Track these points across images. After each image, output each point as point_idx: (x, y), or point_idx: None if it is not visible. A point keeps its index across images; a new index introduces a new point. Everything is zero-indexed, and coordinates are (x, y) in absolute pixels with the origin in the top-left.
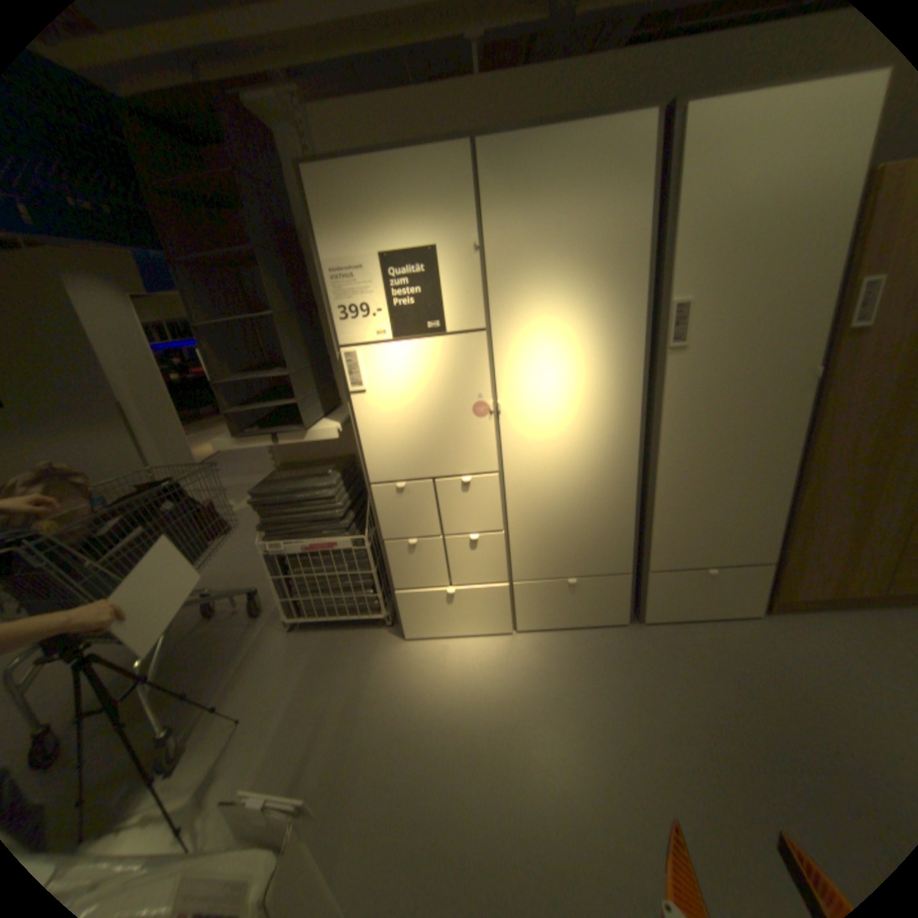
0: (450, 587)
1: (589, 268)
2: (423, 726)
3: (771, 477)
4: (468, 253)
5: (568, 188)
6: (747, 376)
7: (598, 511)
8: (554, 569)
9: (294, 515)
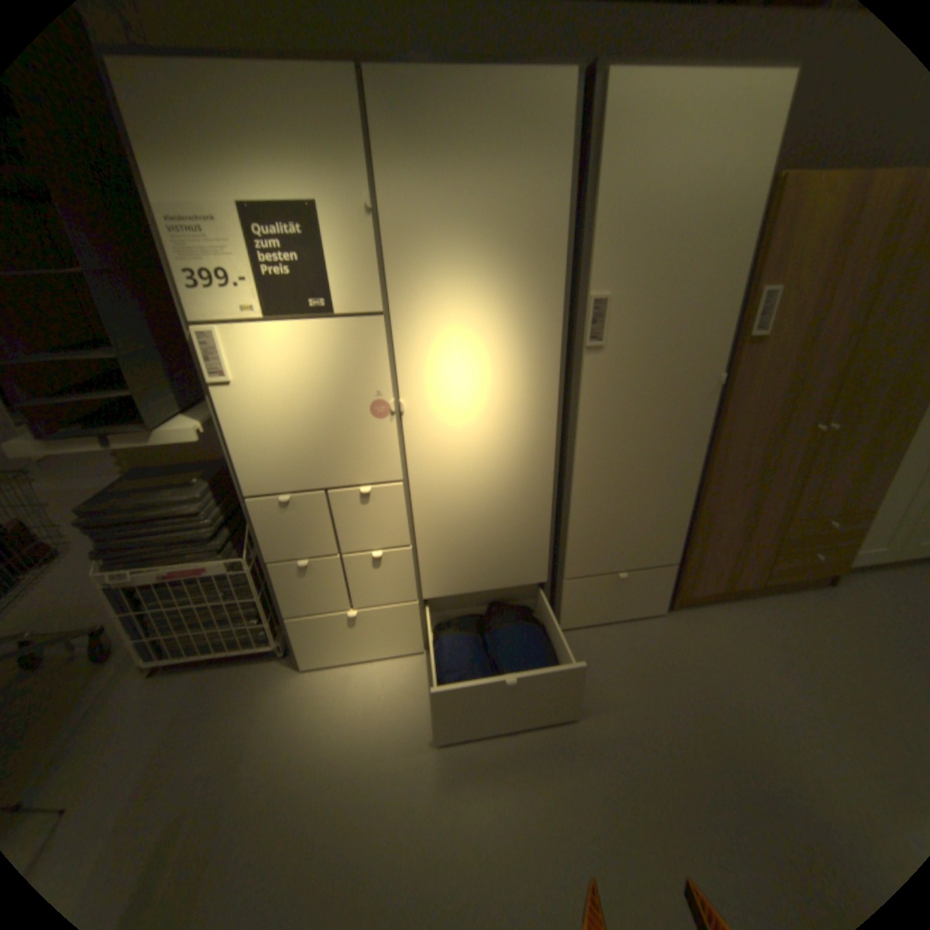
0: (351, 610)
1: (503, 250)
2: (316, 778)
3: (677, 482)
4: (359, 215)
5: (478, 149)
6: (659, 380)
7: (514, 521)
8: (468, 583)
9: (145, 536)
